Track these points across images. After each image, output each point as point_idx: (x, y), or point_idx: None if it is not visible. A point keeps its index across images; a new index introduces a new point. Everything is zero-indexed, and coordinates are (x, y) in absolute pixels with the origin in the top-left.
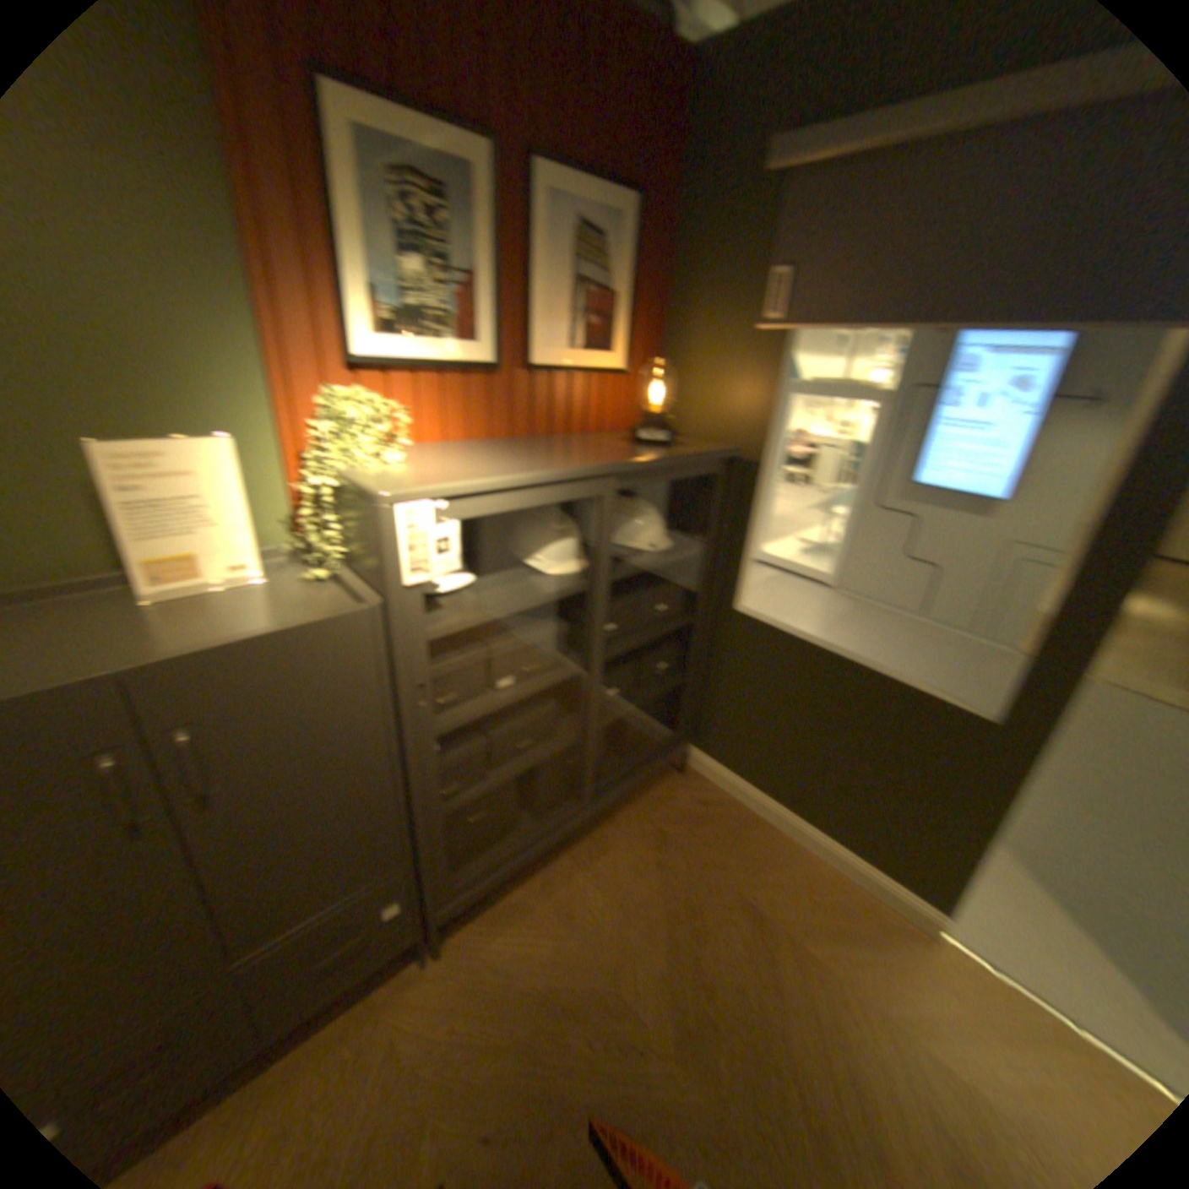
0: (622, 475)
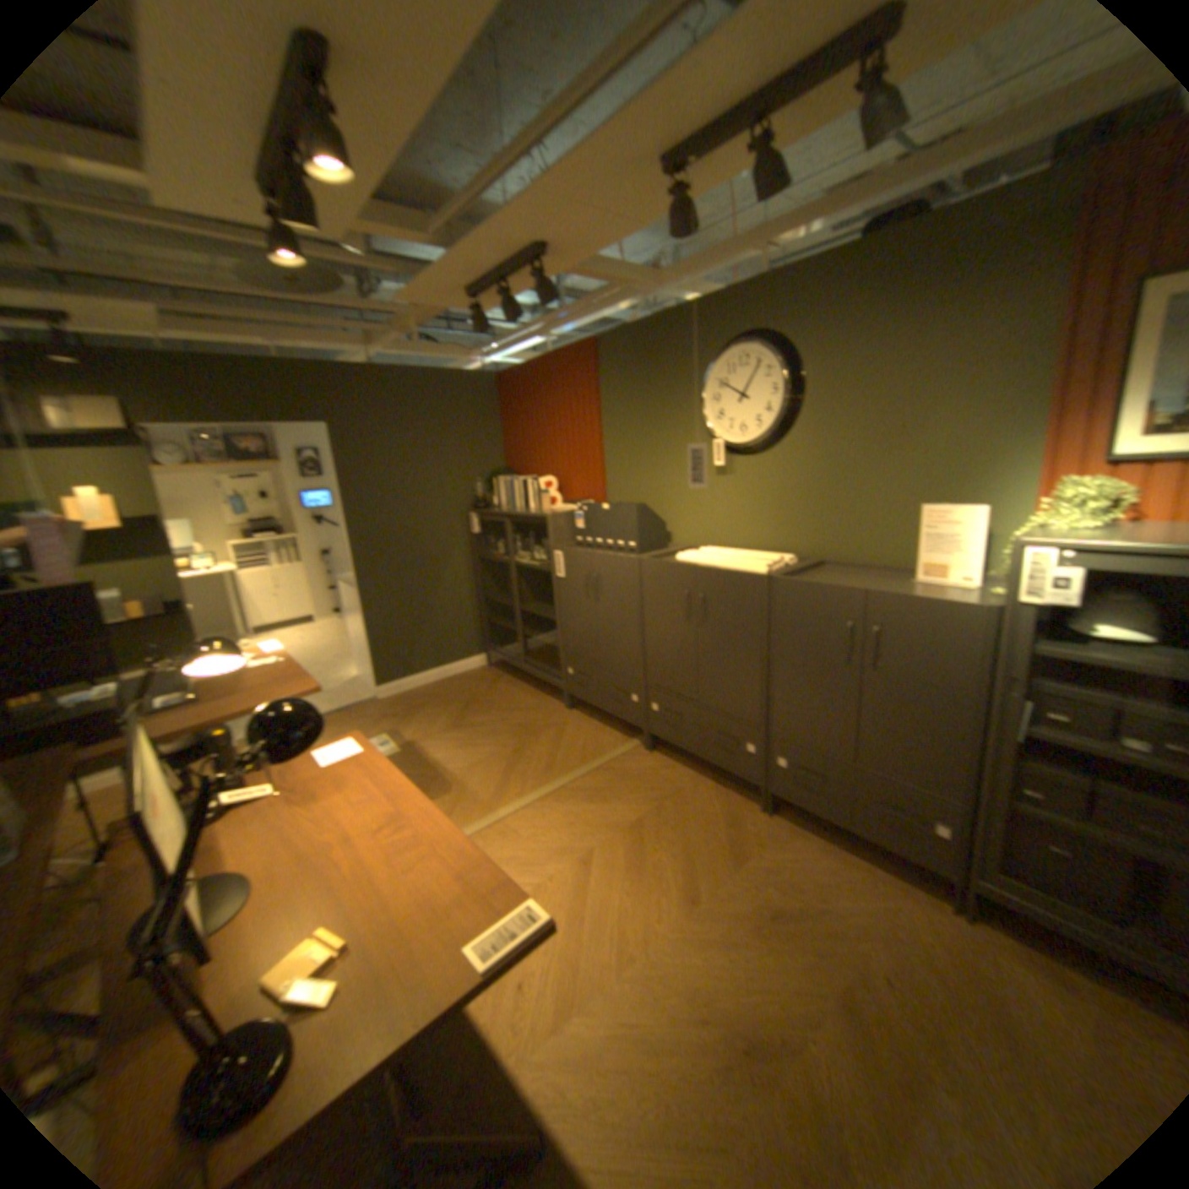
0: None
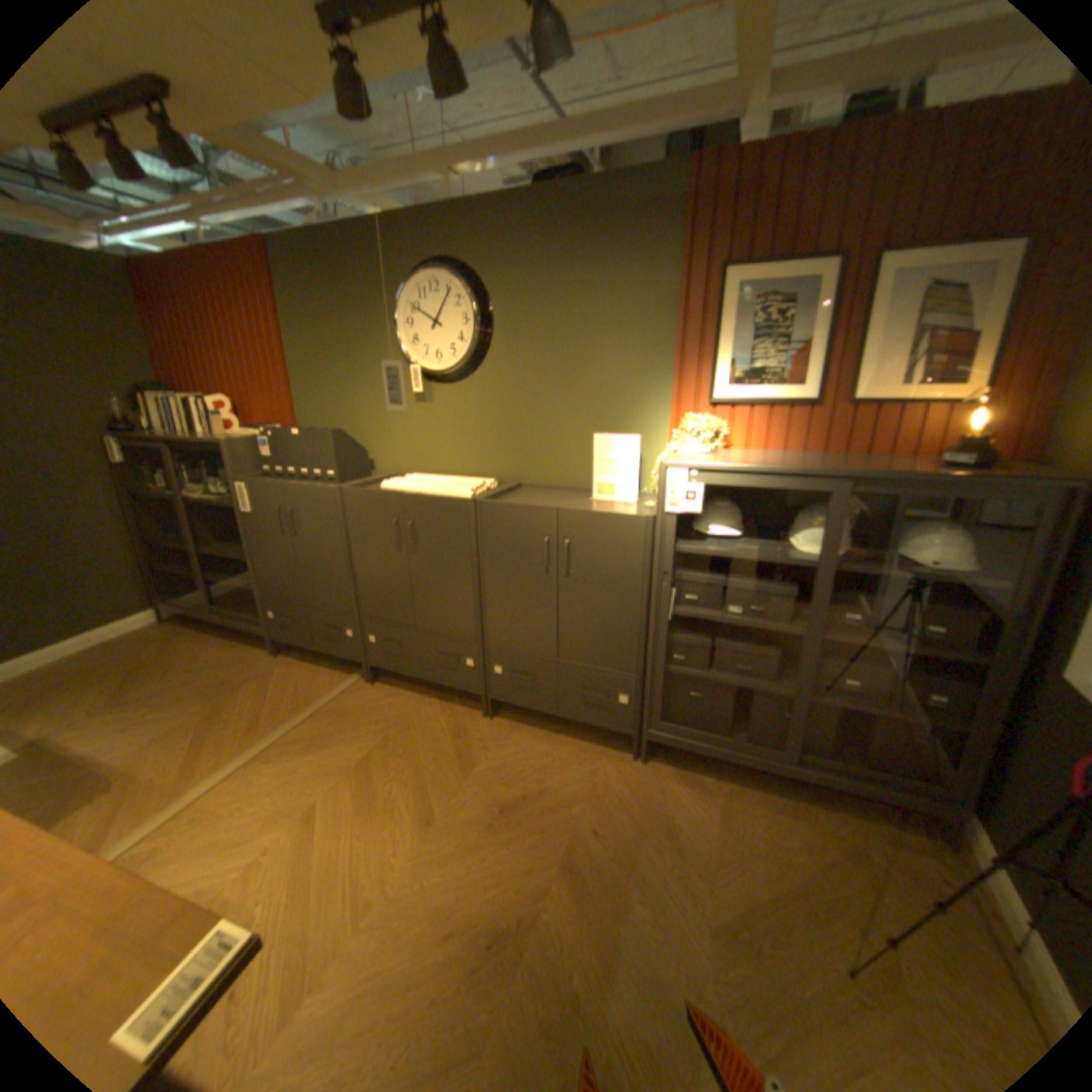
0: (868, 483)
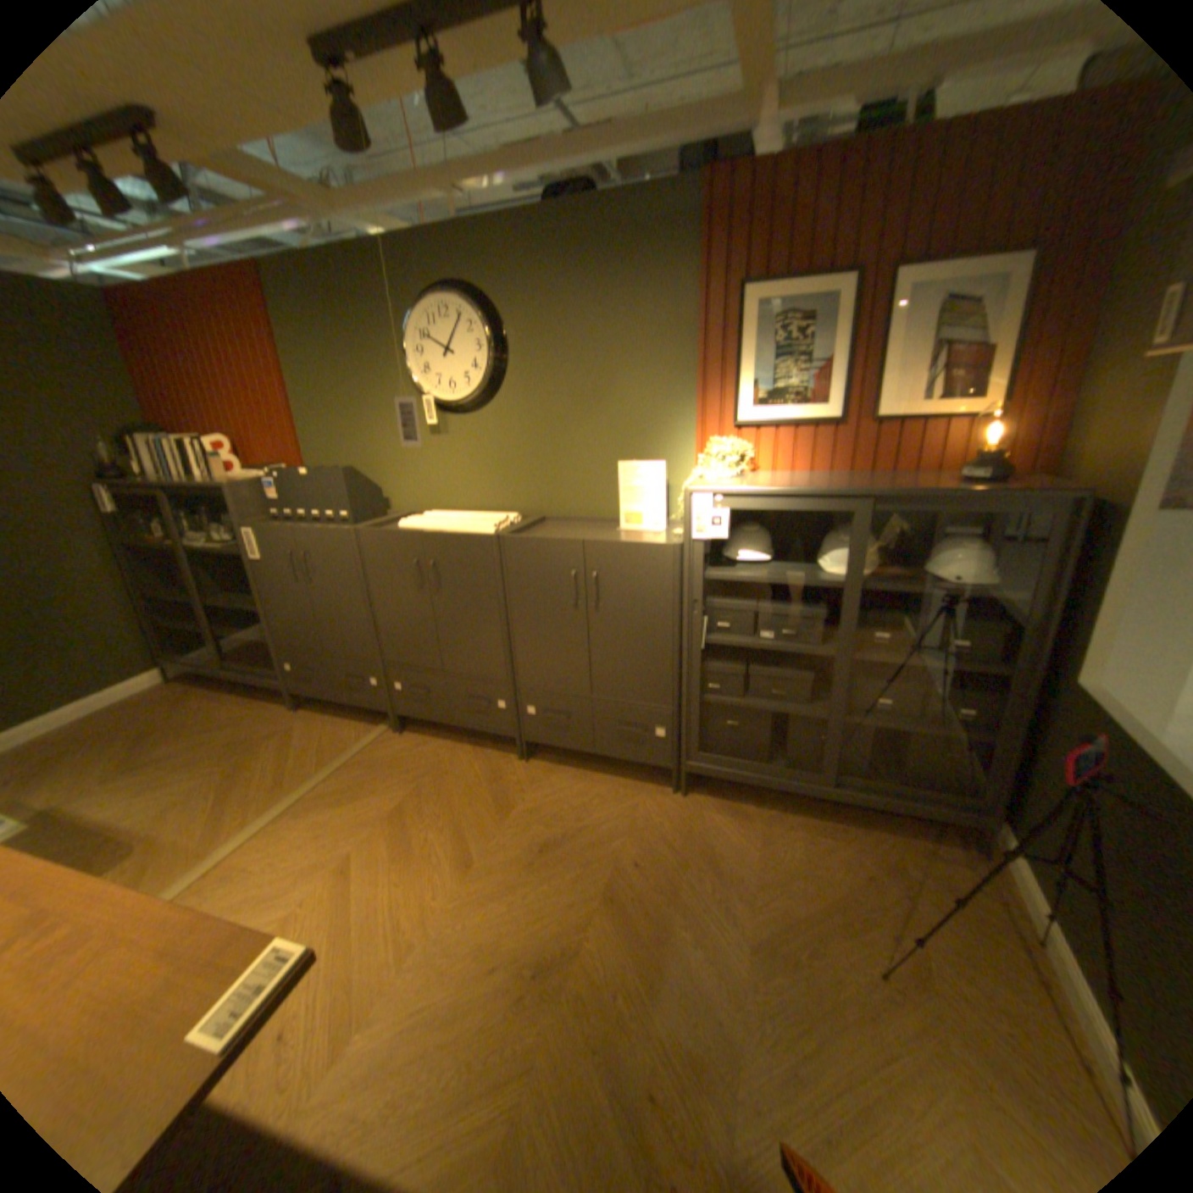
0: (888, 502)
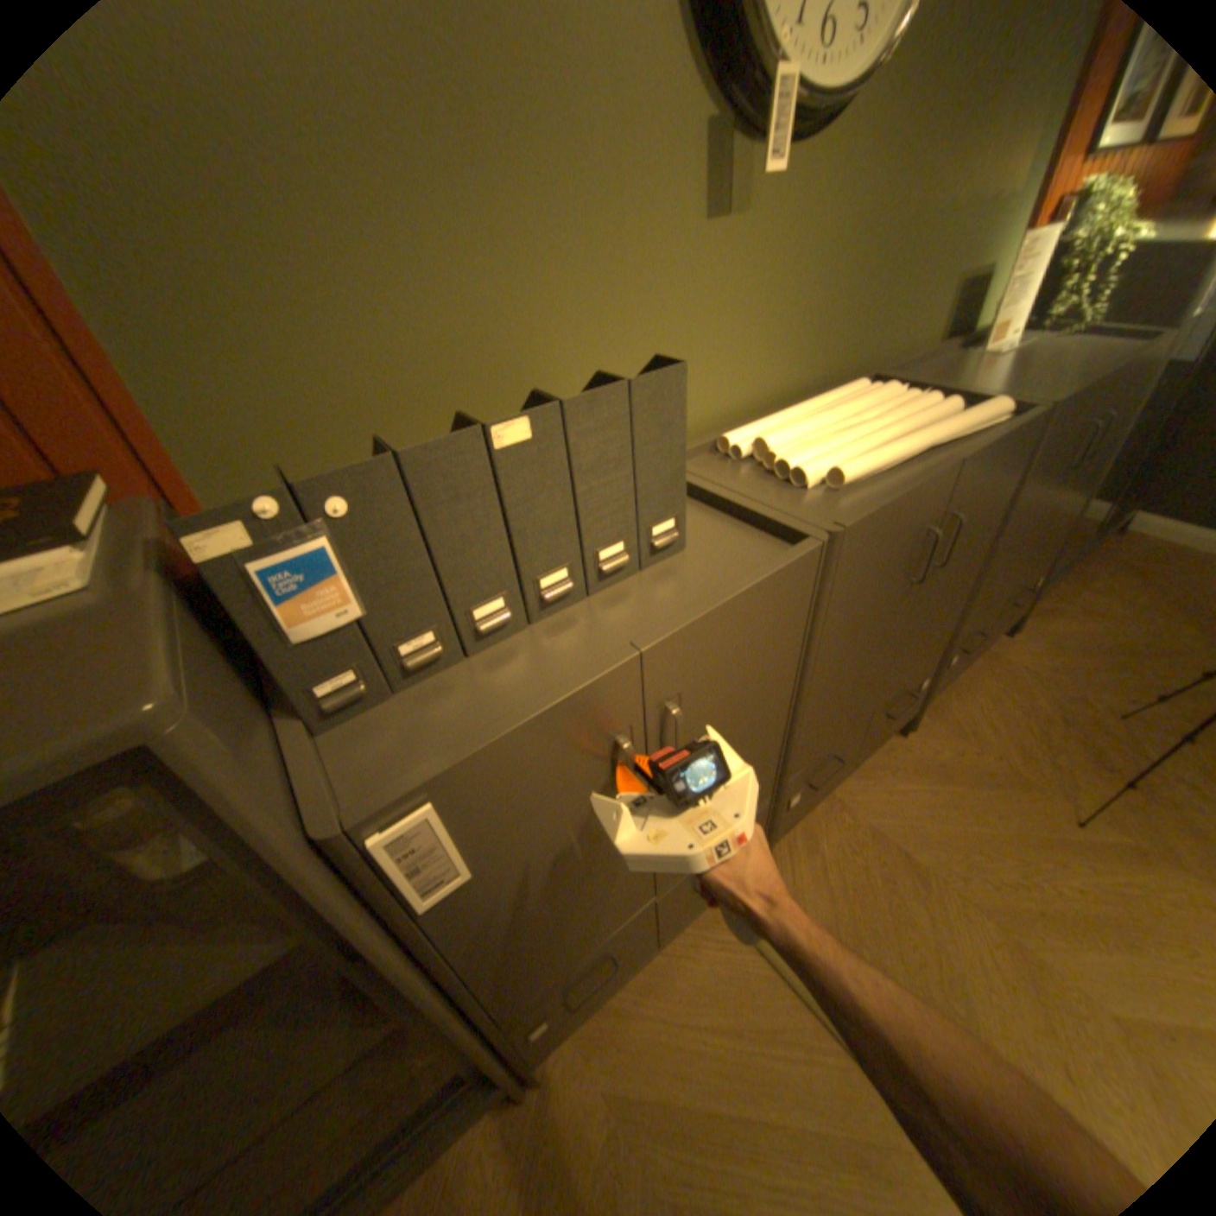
0: None
